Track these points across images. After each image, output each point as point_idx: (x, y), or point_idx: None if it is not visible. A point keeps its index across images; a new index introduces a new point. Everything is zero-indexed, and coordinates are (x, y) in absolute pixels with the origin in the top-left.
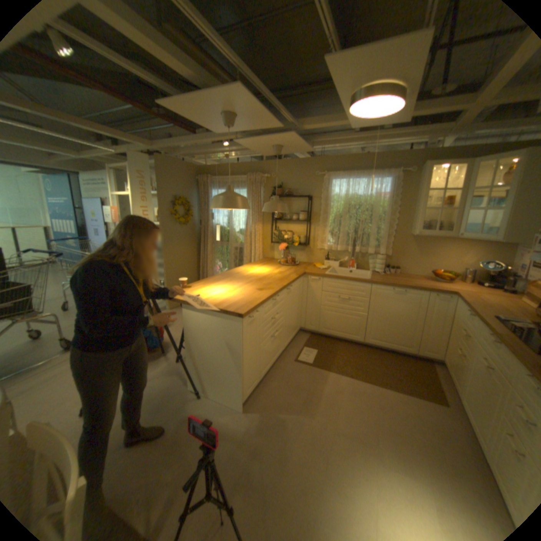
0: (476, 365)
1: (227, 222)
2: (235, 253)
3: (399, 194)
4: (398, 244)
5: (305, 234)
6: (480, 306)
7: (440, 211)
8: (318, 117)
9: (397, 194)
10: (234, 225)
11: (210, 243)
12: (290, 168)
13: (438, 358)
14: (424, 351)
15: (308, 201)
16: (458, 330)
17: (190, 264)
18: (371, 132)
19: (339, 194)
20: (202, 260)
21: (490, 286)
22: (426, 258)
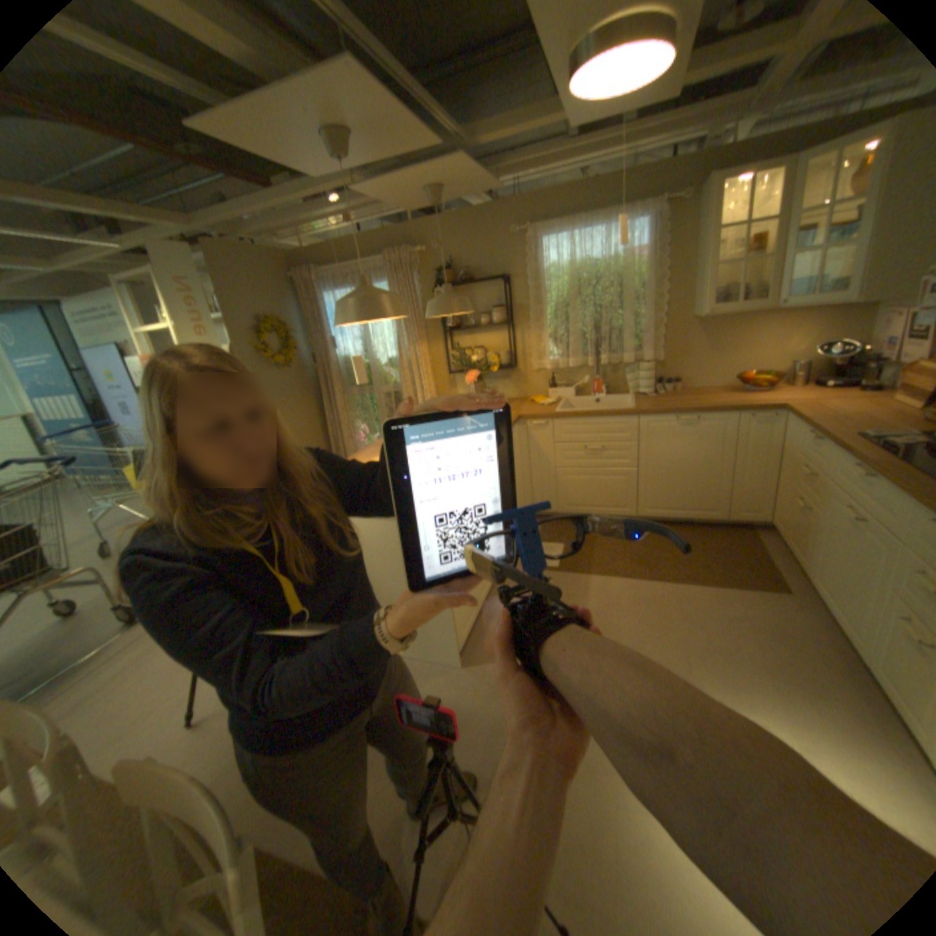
0: (831, 520)
1: (362, 349)
2: (388, 404)
3: (666, 247)
4: (672, 339)
5: (508, 348)
6: (829, 421)
7: (741, 265)
8: (501, 114)
9: (661, 246)
10: (376, 353)
11: (339, 393)
12: (461, 228)
13: (762, 519)
14: (738, 512)
15: (504, 286)
16: (792, 468)
17: (311, 436)
18: (603, 132)
19: (559, 264)
20: (331, 427)
21: (837, 385)
22: (723, 354)
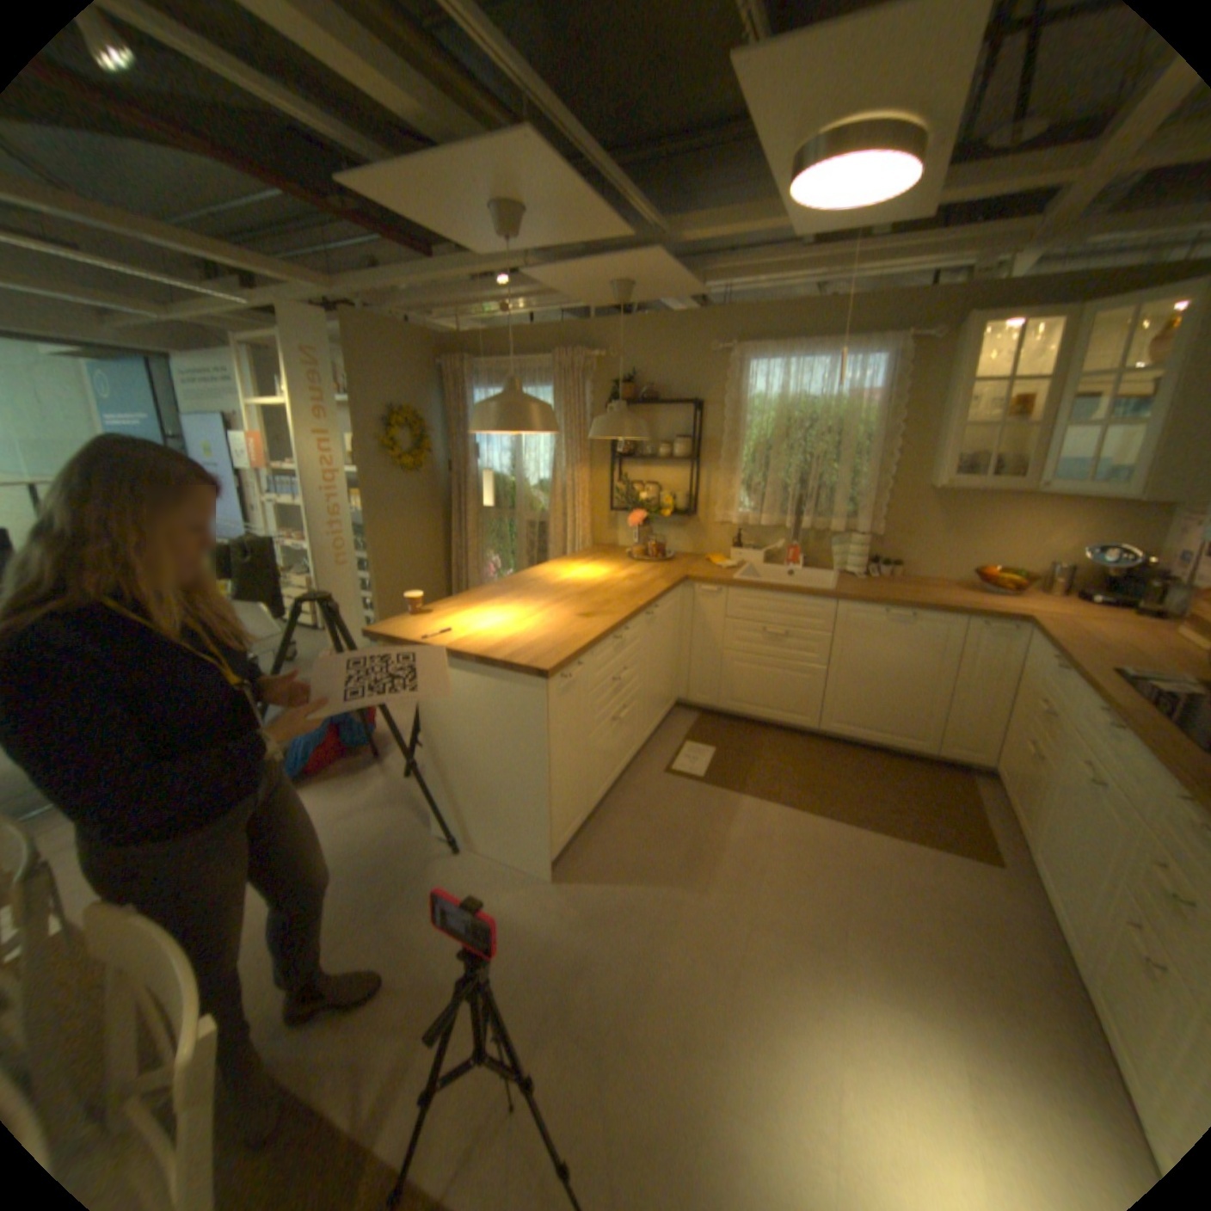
0: (1066, 778)
1: (509, 464)
2: (530, 536)
3: (905, 394)
4: (899, 510)
5: (688, 490)
6: (1081, 648)
7: (999, 430)
8: (716, 210)
9: (899, 393)
10: (525, 471)
11: (473, 513)
12: (653, 335)
13: (984, 762)
14: (953, 747)
15: (695, 413)
16: (1029, 701)
17: (430, 560)
18: (842, 245)
19: (766, 396)
20: (456, 553)
21: (1107, 603)
22: (963, 540)
